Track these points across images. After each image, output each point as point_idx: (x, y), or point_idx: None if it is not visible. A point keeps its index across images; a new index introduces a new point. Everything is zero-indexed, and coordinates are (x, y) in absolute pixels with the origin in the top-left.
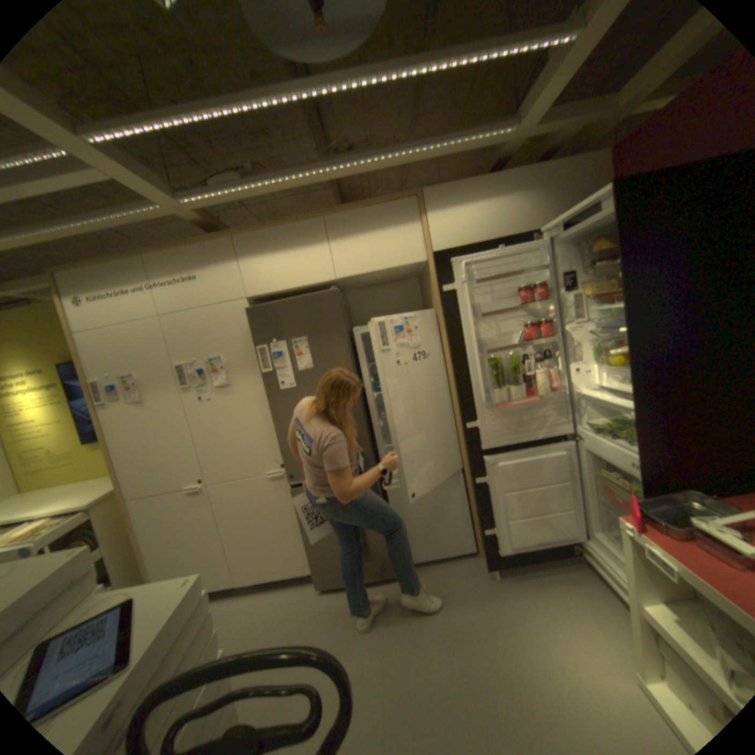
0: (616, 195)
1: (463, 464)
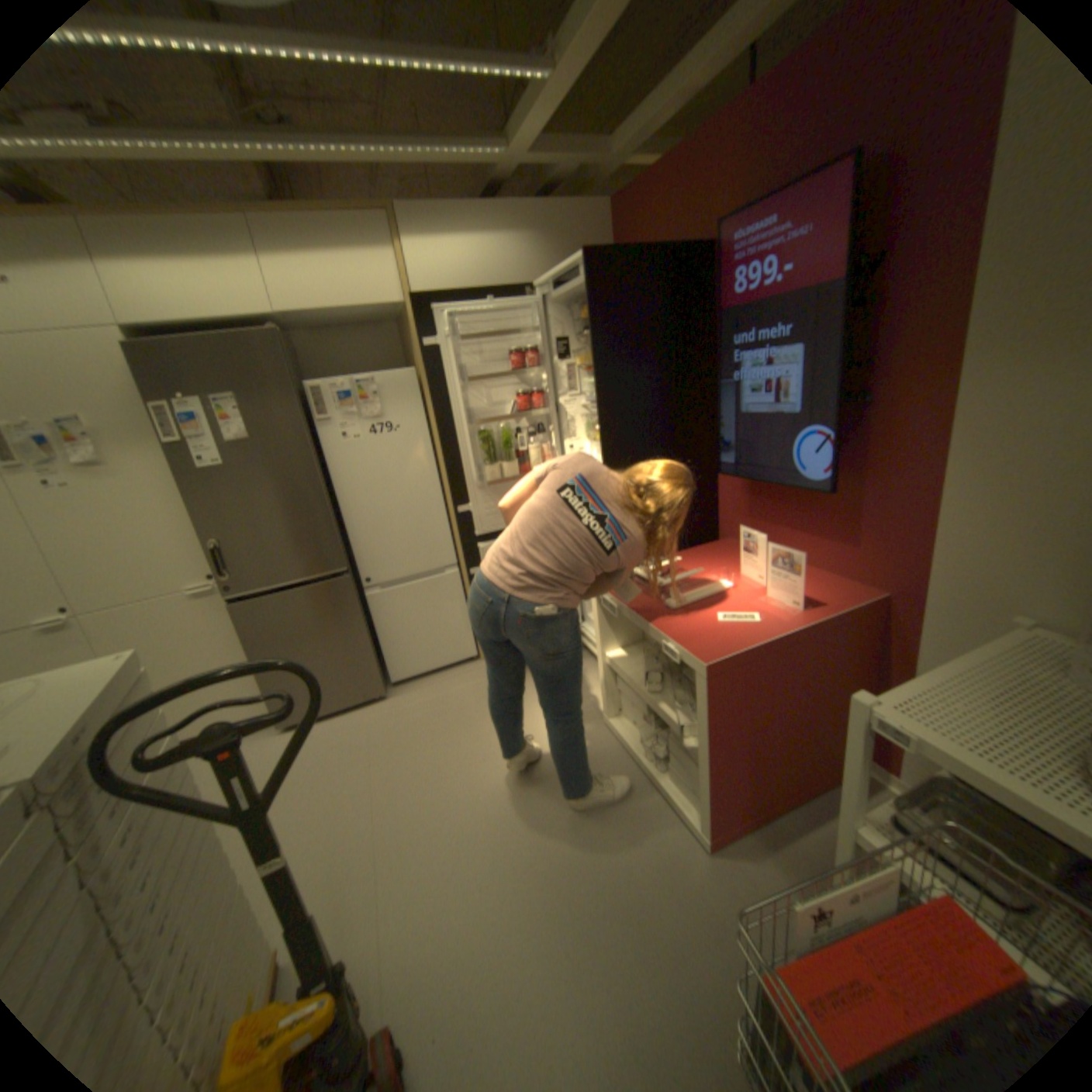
0: (589, 264)
1: (459, 558)
